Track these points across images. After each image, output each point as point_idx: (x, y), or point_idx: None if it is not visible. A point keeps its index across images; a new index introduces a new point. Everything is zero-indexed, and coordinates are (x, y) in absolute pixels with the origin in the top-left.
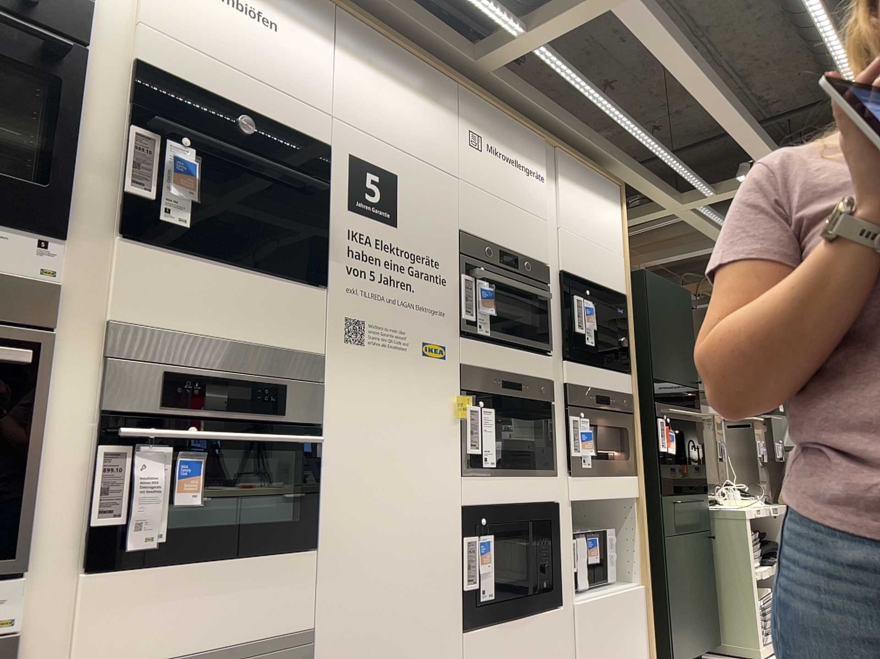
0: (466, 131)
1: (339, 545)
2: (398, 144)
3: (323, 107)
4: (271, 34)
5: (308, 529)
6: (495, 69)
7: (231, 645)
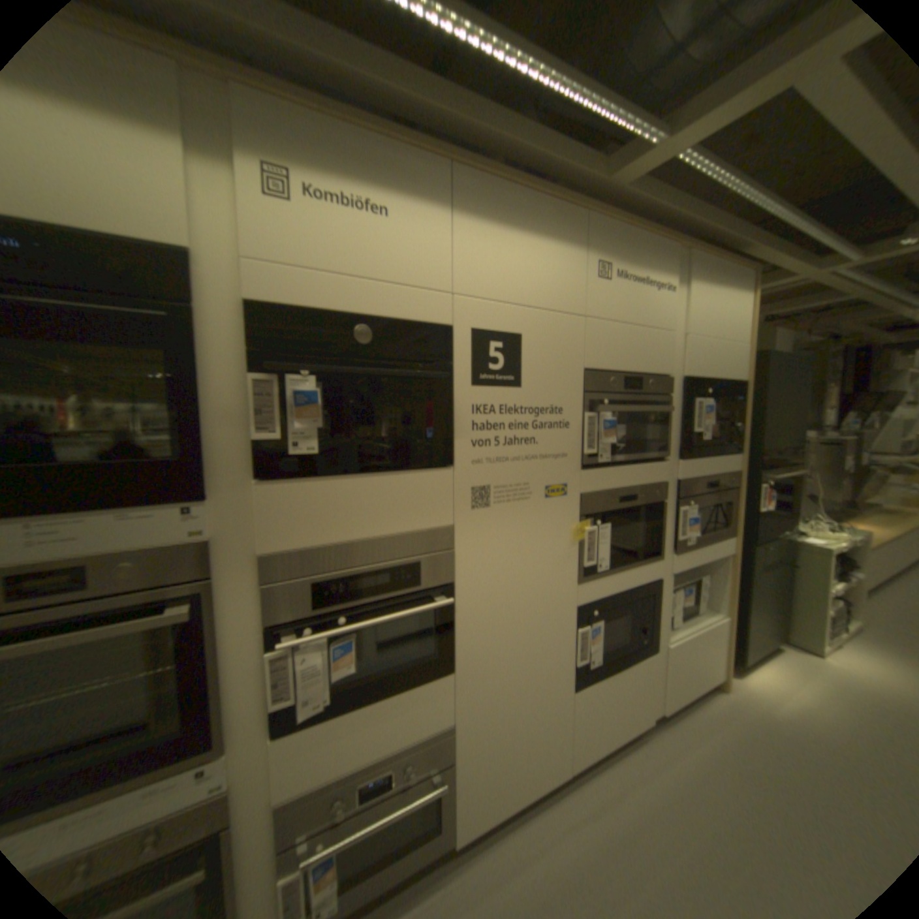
0: (596, 260)
1: (472, 665)
2: (522, 300)
3: (442, 285)
4: (380, 219)
5: (446, 660)
6: (632, 179)
7: (390, 753)
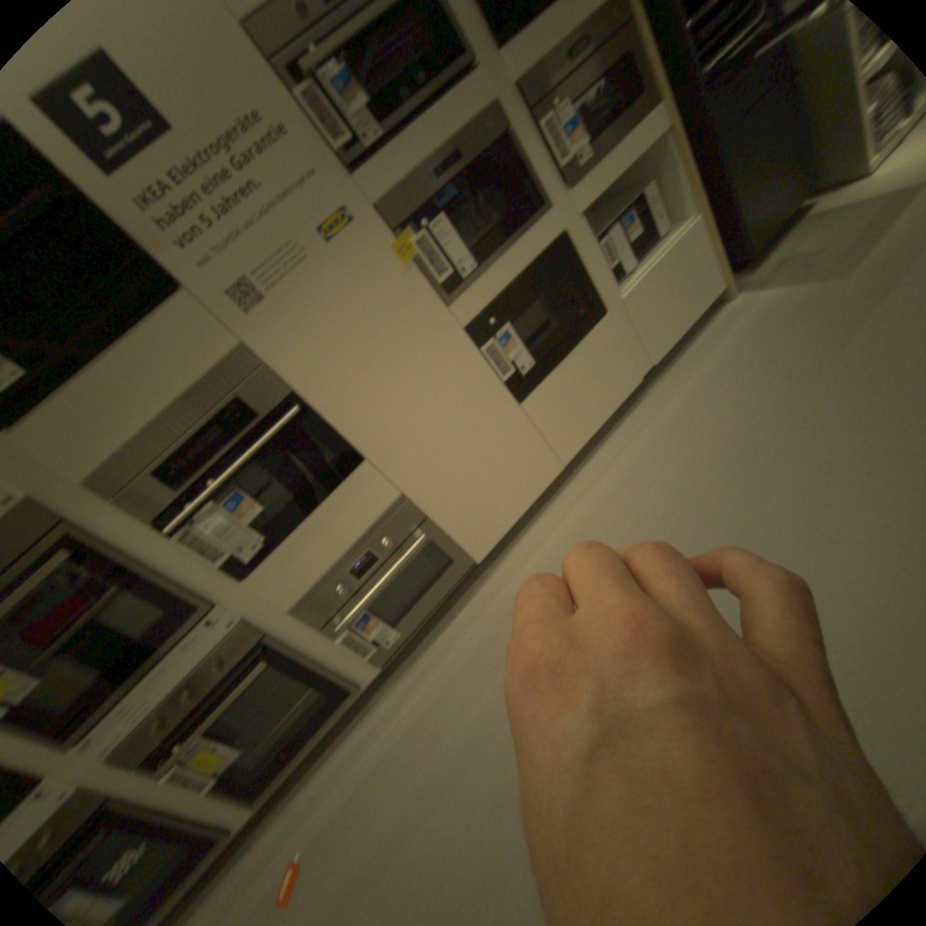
0: None
1: (381, 441)
2: None
3: None
4: None
5: (350, 452)
6: None
7: (358, 537)
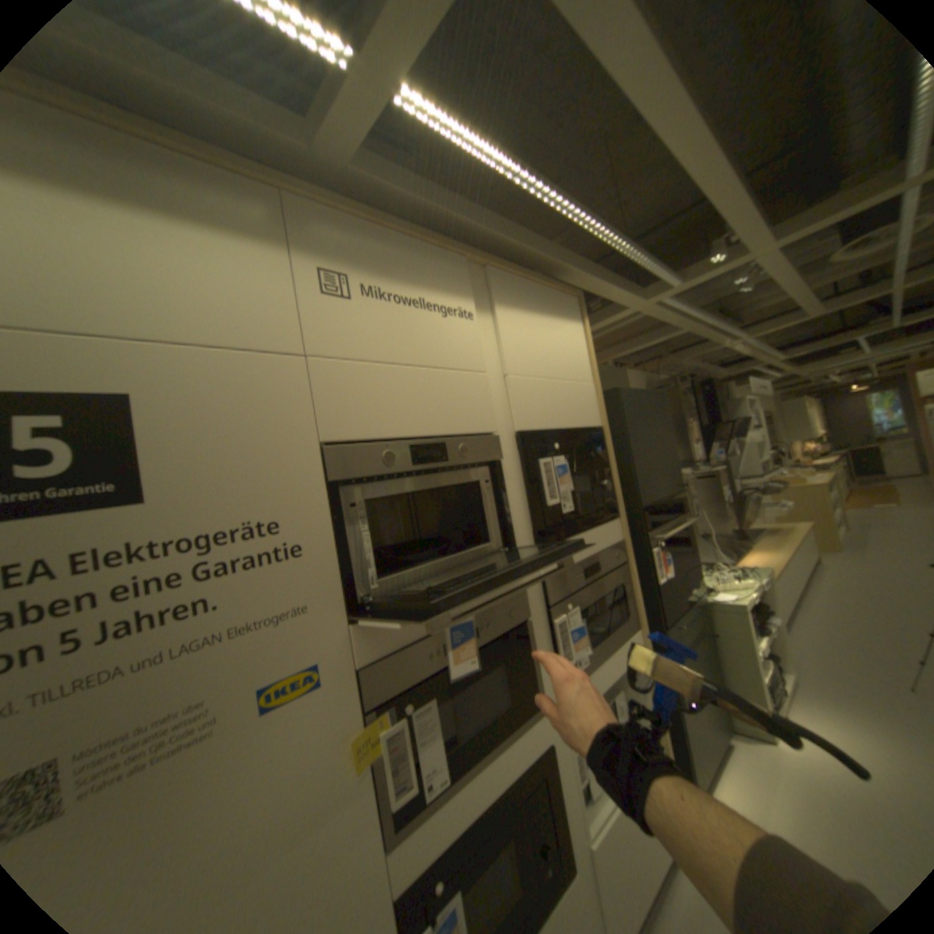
0: (312, 267)
1: None
2: (120, 327)
3: None
4: None
5: None
6: (350, 152)
7: None
